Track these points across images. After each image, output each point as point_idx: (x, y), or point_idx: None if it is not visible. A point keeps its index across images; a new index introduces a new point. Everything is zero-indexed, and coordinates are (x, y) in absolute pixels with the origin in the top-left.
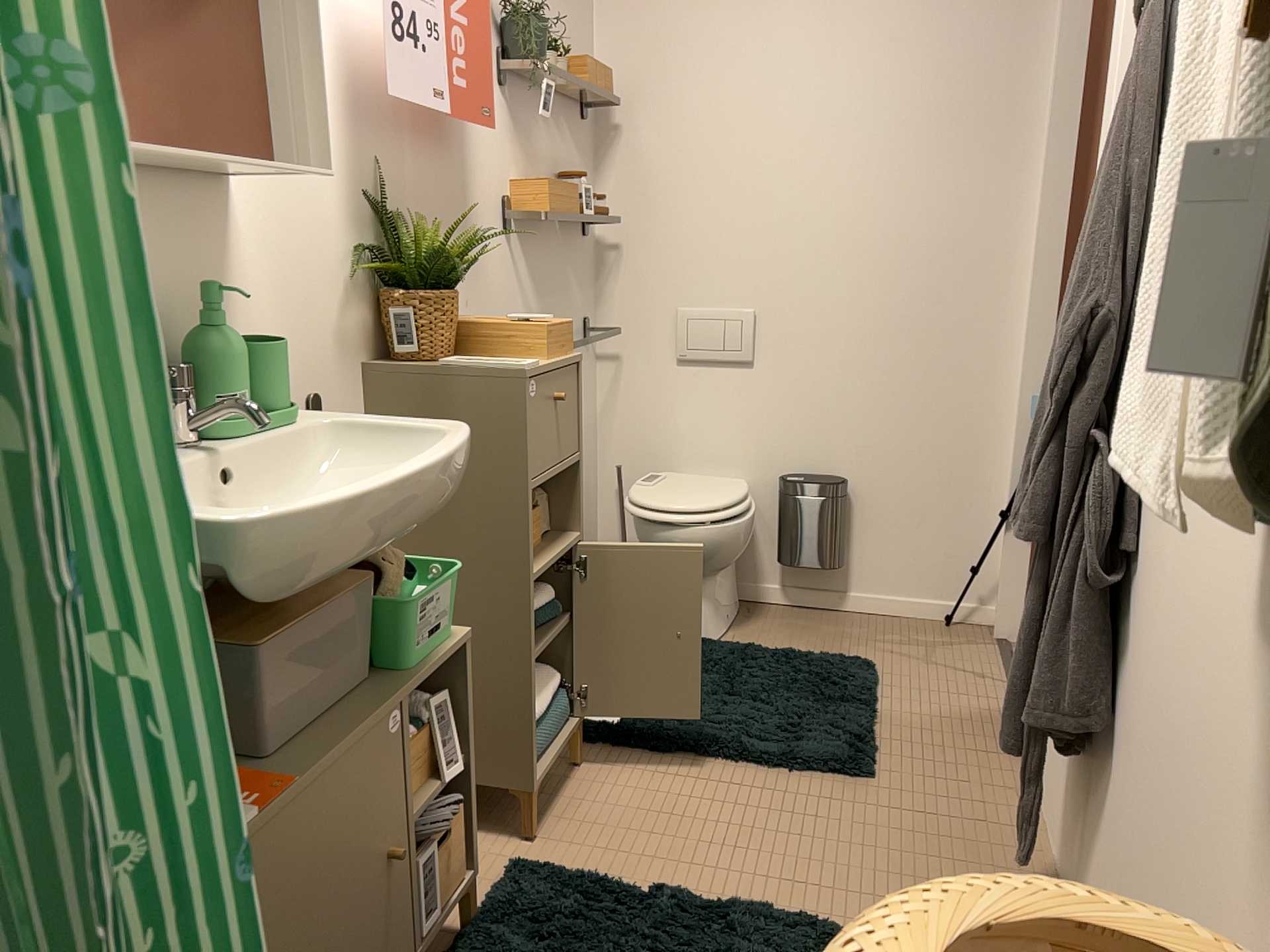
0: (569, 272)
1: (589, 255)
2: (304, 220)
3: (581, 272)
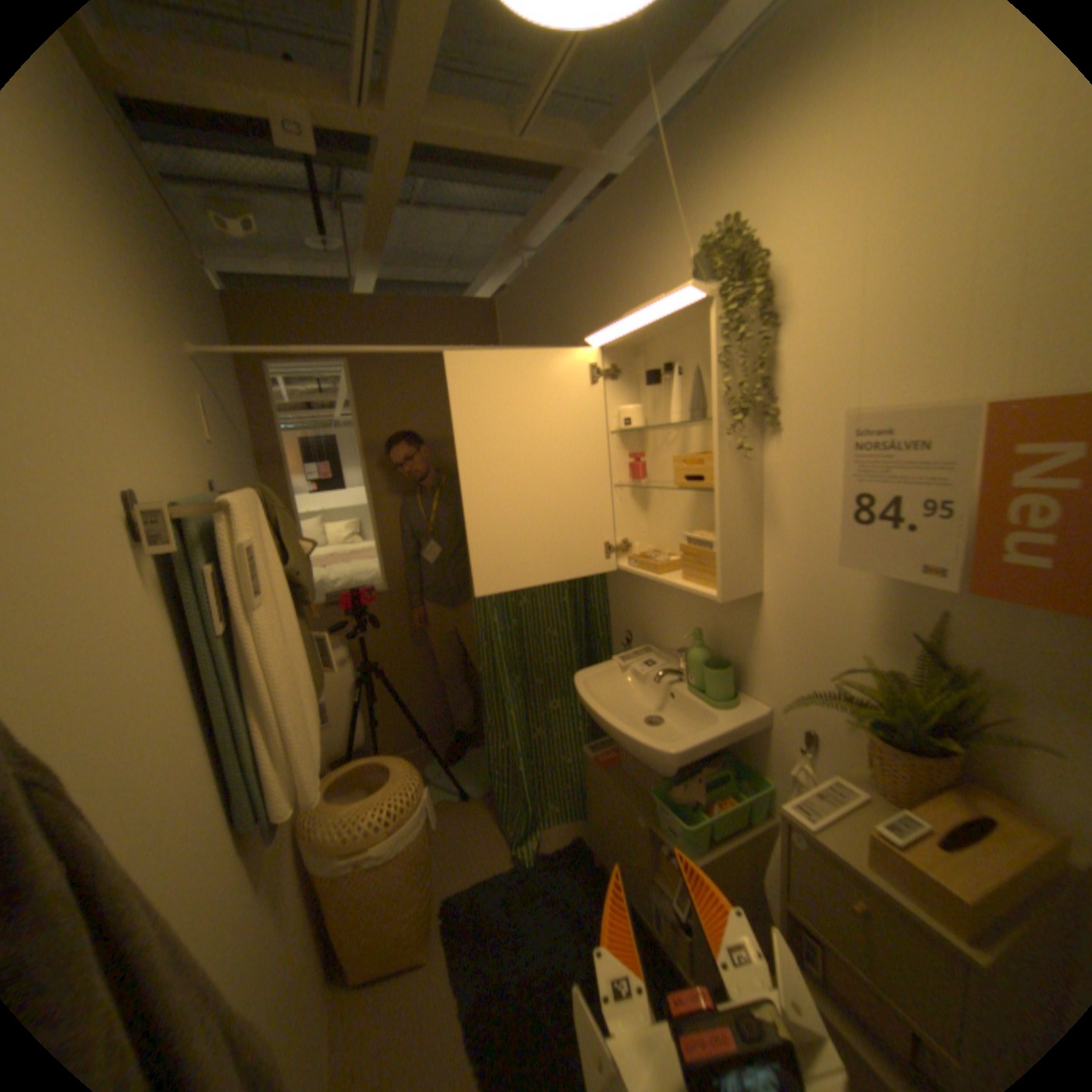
0: None
1: None
2: (816, 624)
3: None
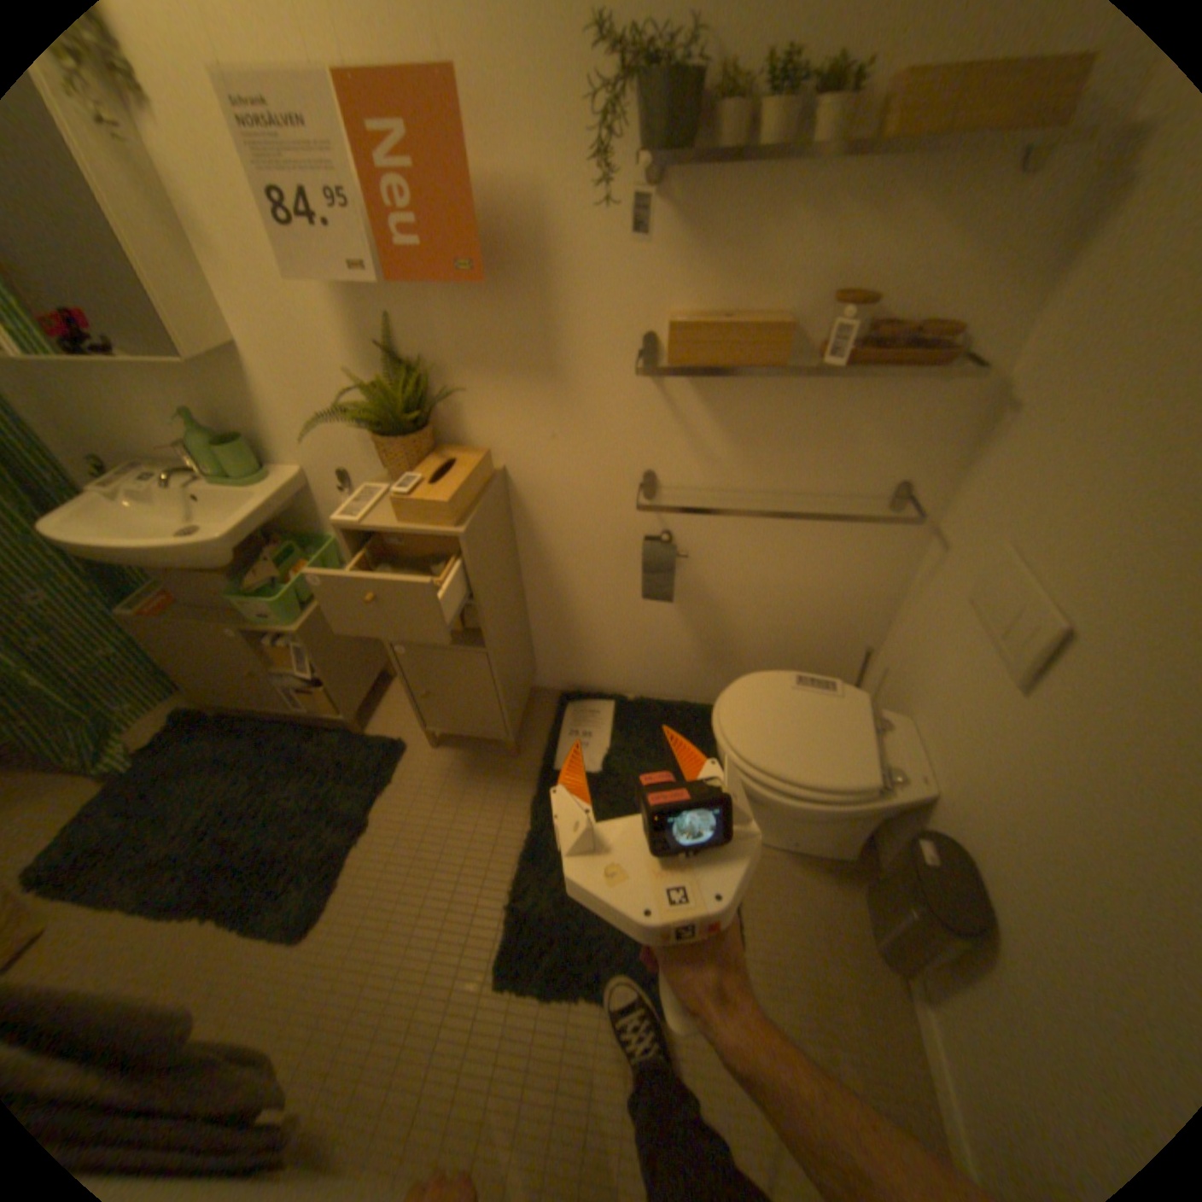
0: (852, 415)
1: (958, 395)
2: (301, 363)
3: (909, 417)
